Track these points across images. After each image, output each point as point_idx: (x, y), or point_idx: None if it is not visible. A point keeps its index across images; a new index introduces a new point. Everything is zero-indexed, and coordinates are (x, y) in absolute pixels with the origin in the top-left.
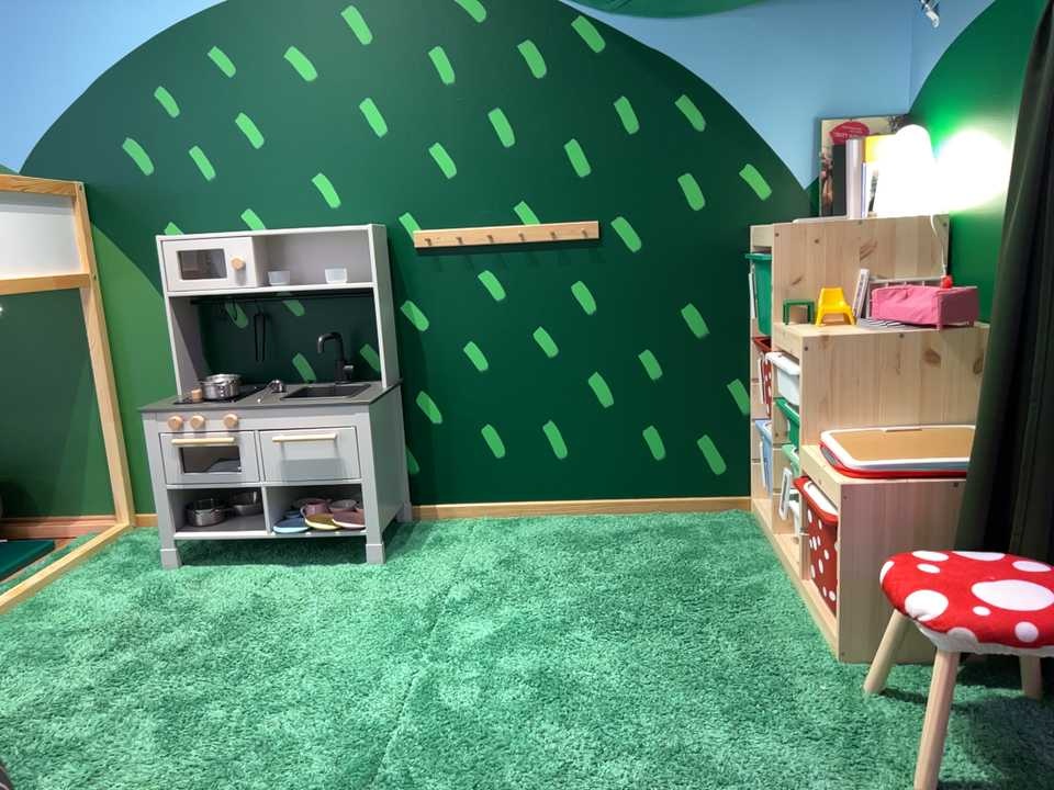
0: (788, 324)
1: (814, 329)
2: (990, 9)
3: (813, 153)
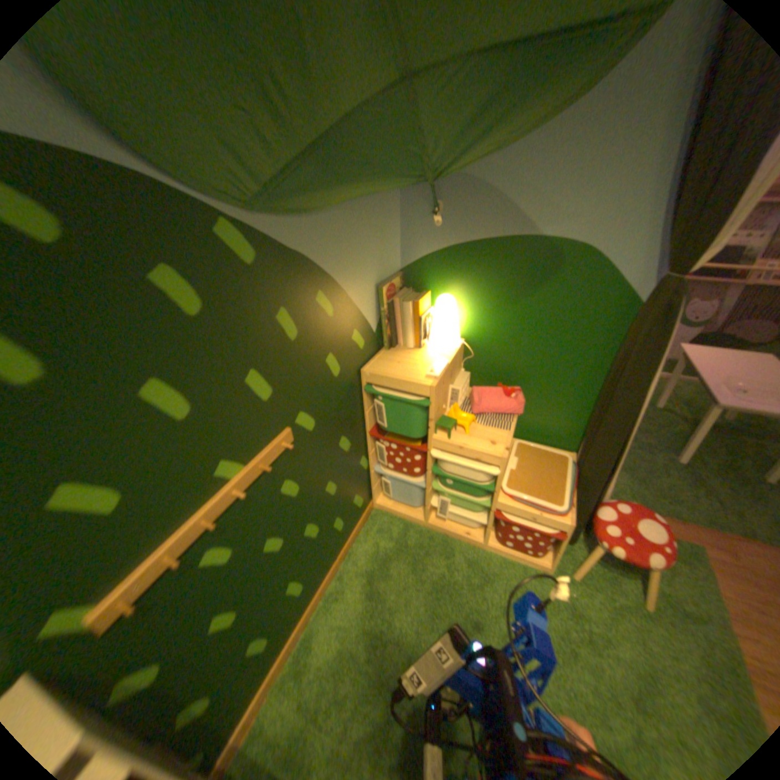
0: (448, 437)
1: (474, 438)
2: (512, 239)
3: (377, 308)
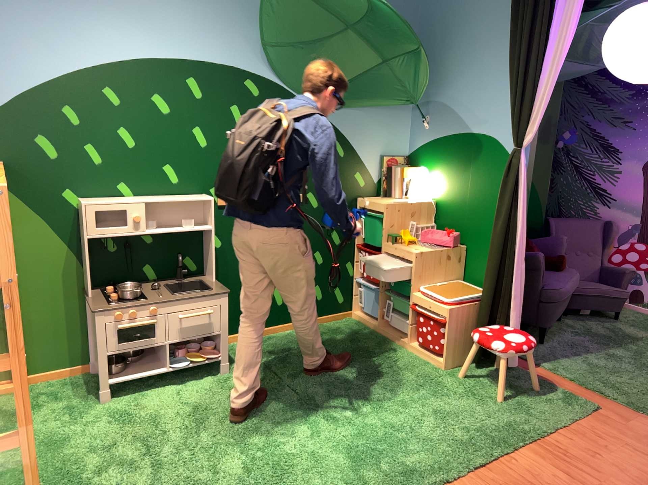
0: (391, 244)
1: (405, 247)
2: (455, 137)
3: (378, 170)
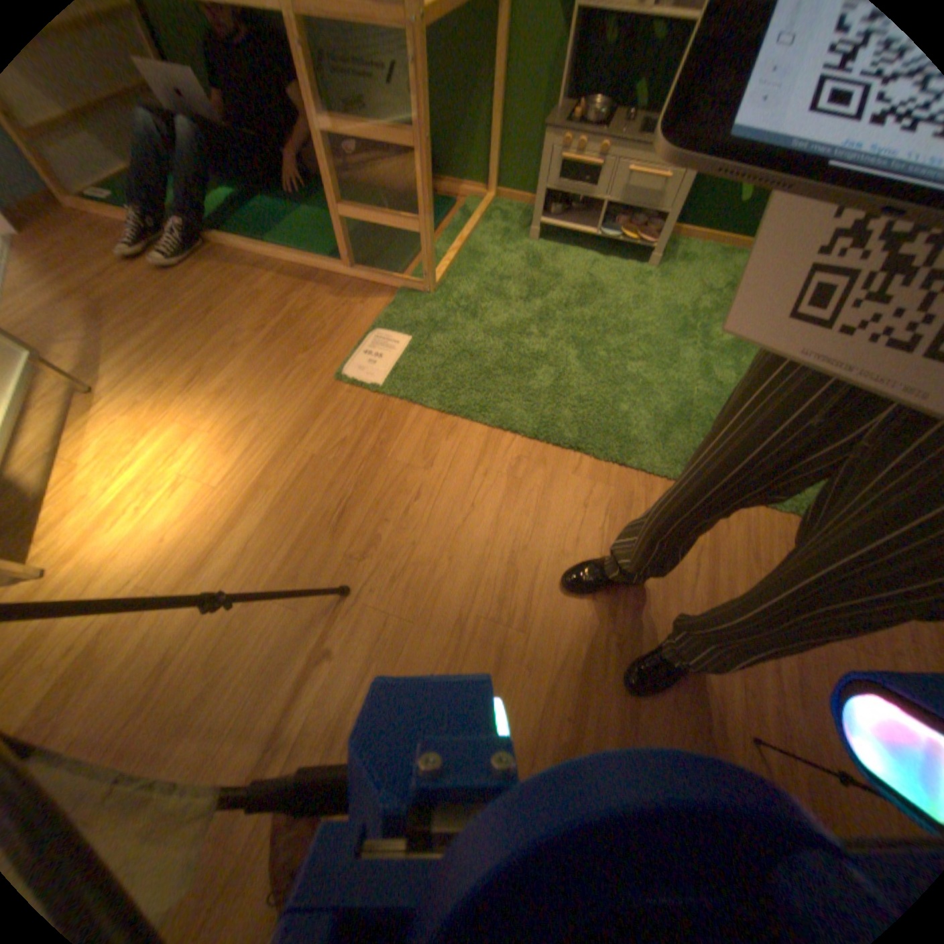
0: None
1: None
2: None
3: None
